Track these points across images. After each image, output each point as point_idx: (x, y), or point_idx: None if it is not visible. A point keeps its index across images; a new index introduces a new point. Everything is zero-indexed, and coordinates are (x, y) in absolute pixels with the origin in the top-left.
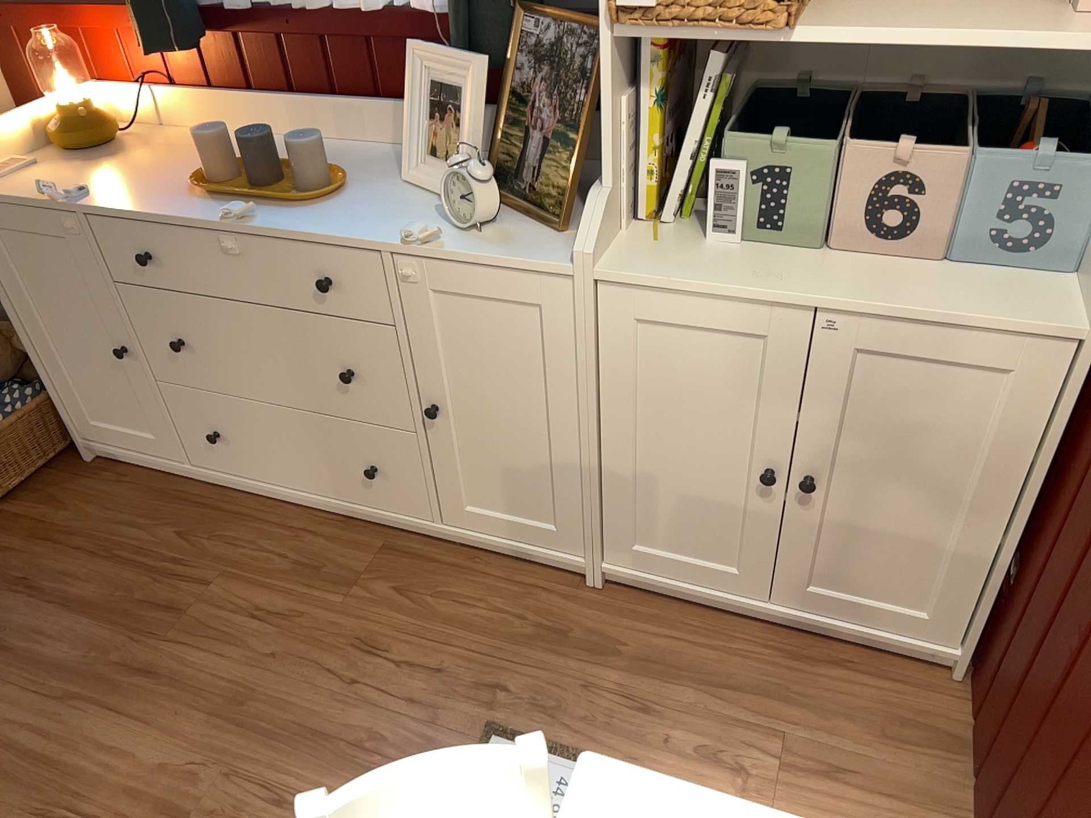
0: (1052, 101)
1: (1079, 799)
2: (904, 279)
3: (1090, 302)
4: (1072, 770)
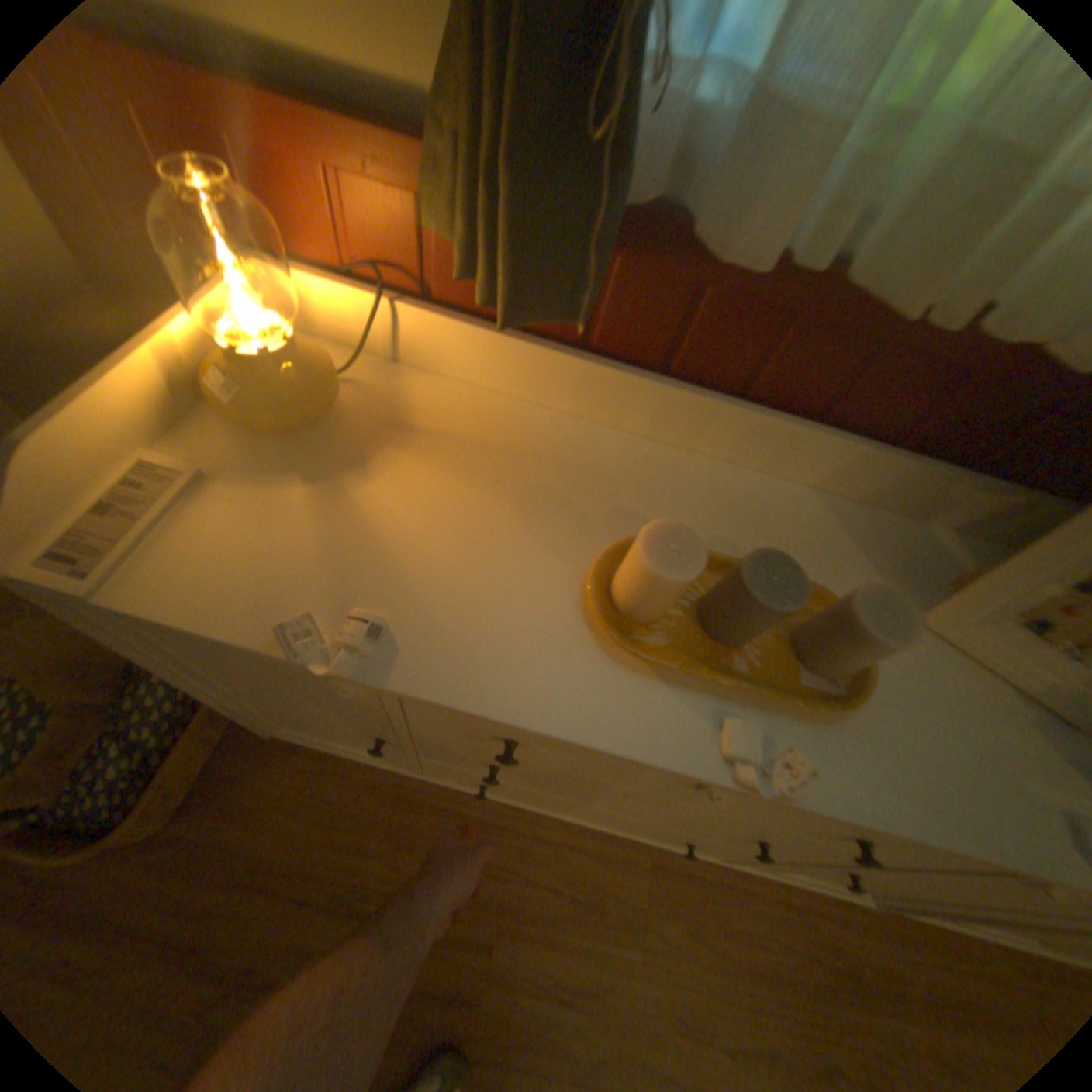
0: None
1: None
2: None
3: None
4: None
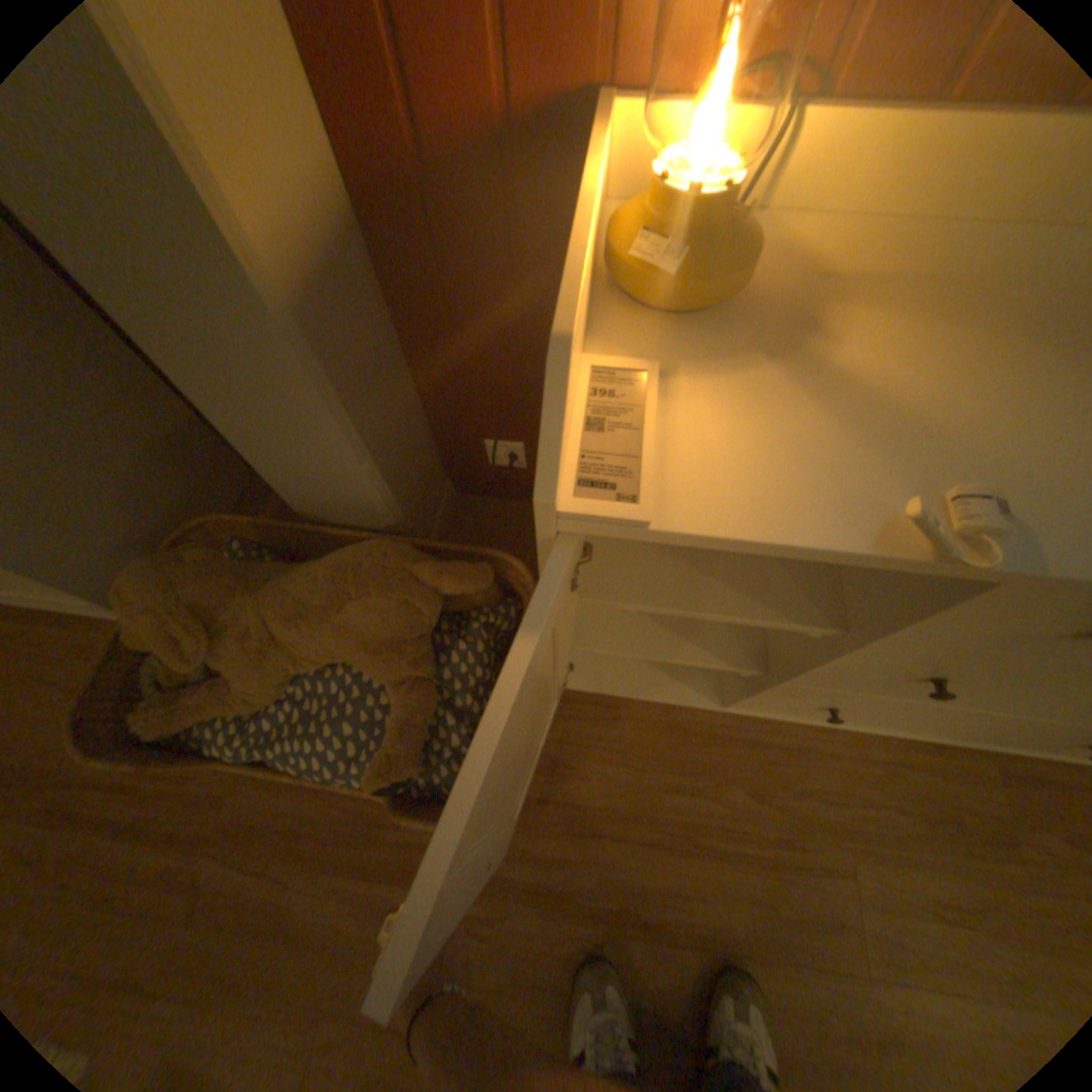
0: None
1: None
2: None
3: None
4: None
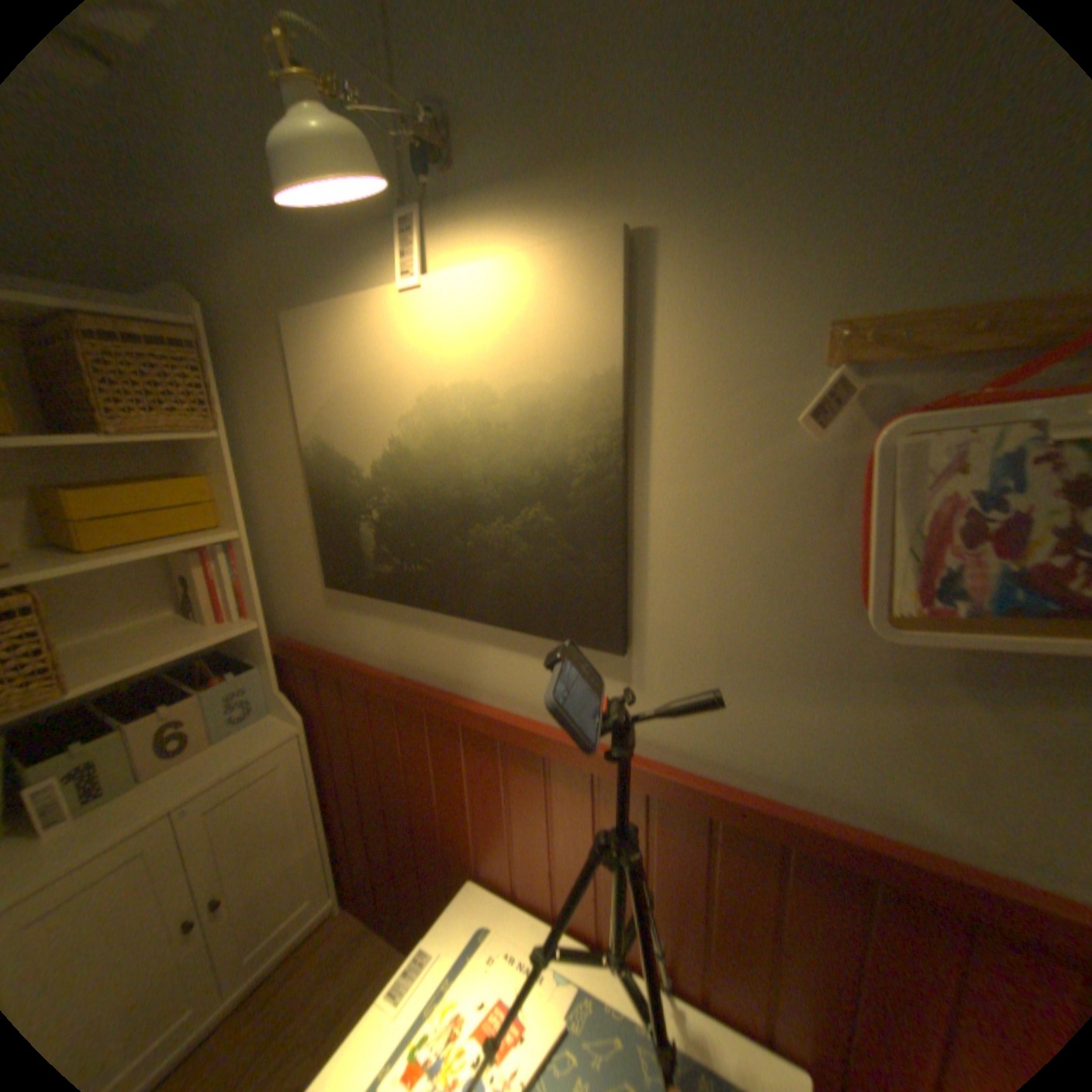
0: (200, 659)
1: (425, 877)
2: (200, 769)
3: (287, 722)
4: (415, 873)
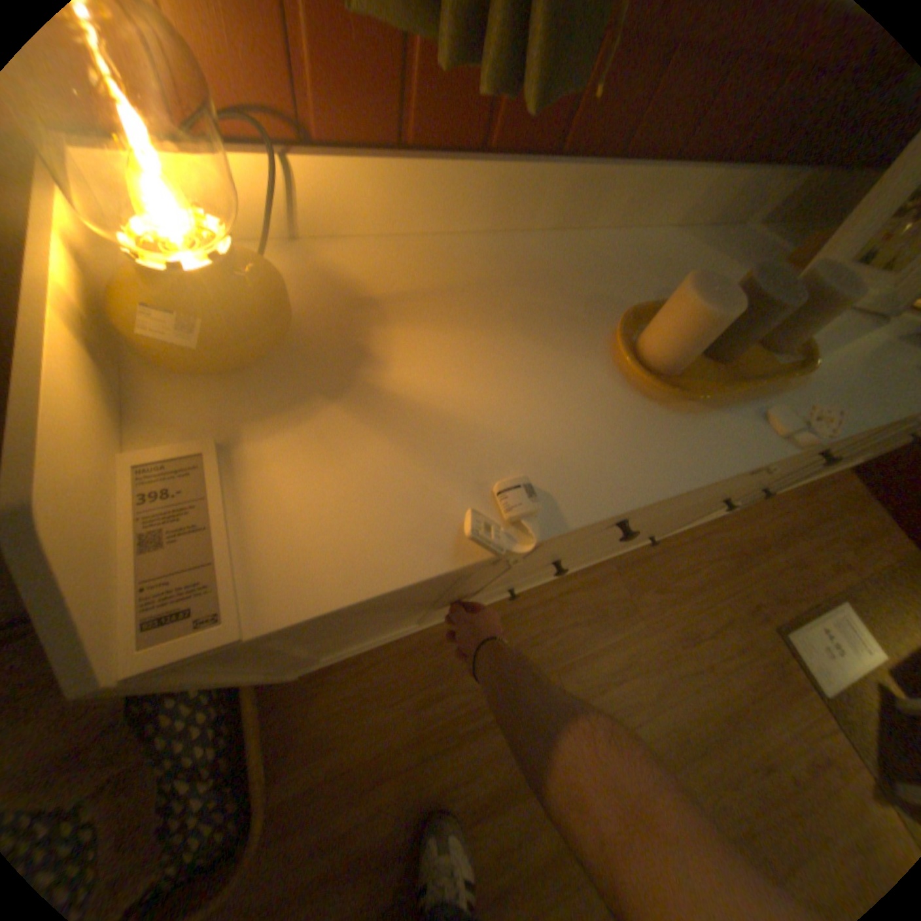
0: None
1: None
2: None
3: None
4: None
